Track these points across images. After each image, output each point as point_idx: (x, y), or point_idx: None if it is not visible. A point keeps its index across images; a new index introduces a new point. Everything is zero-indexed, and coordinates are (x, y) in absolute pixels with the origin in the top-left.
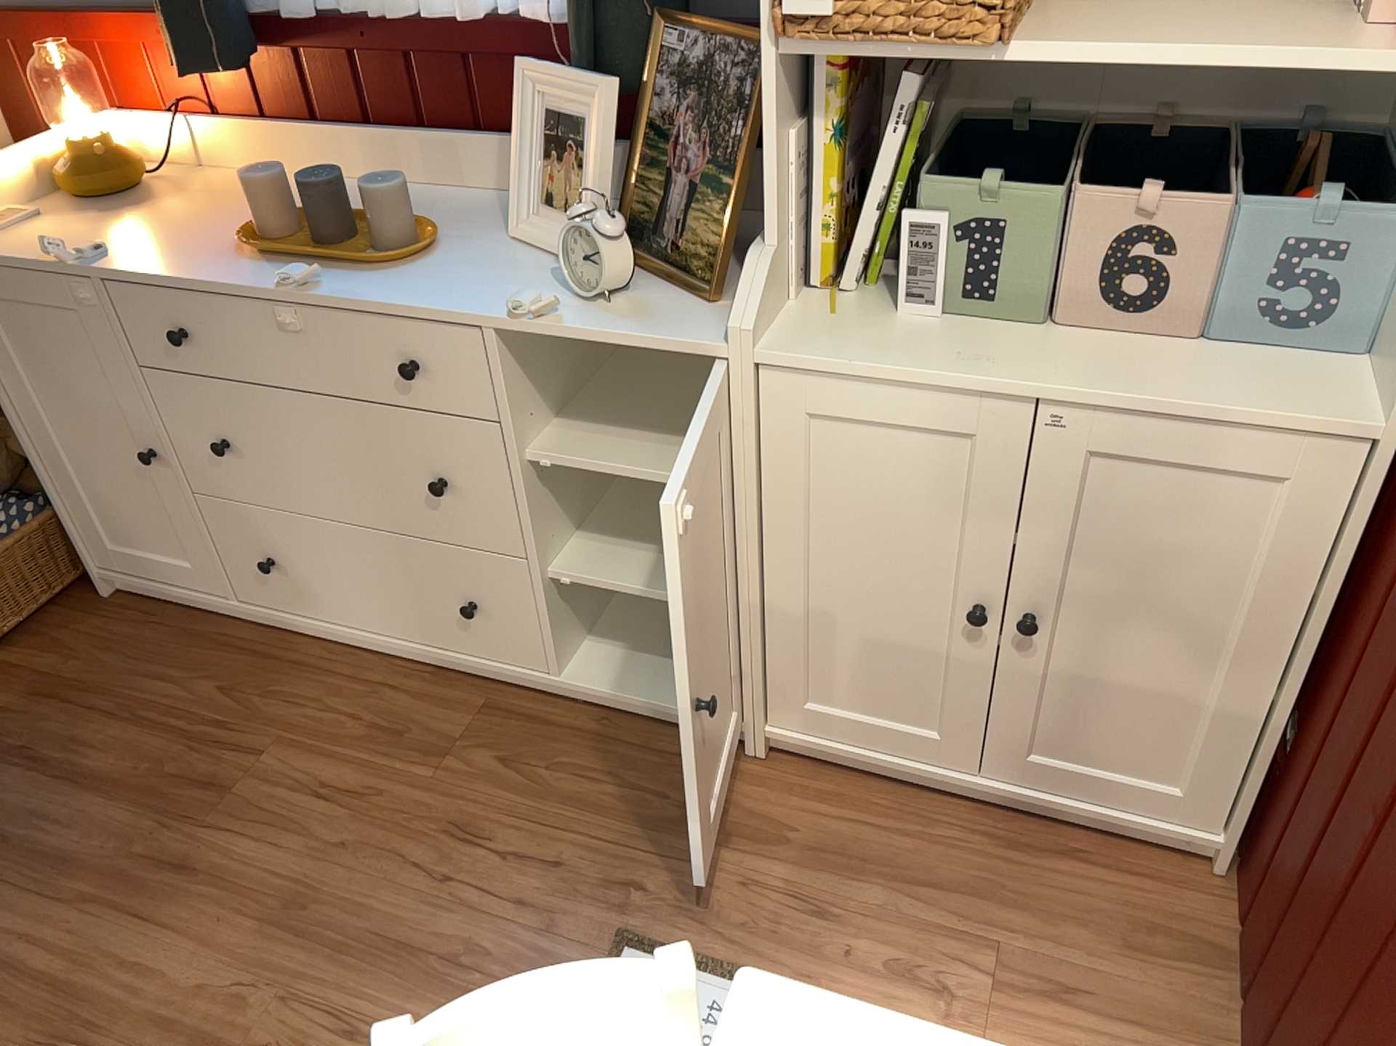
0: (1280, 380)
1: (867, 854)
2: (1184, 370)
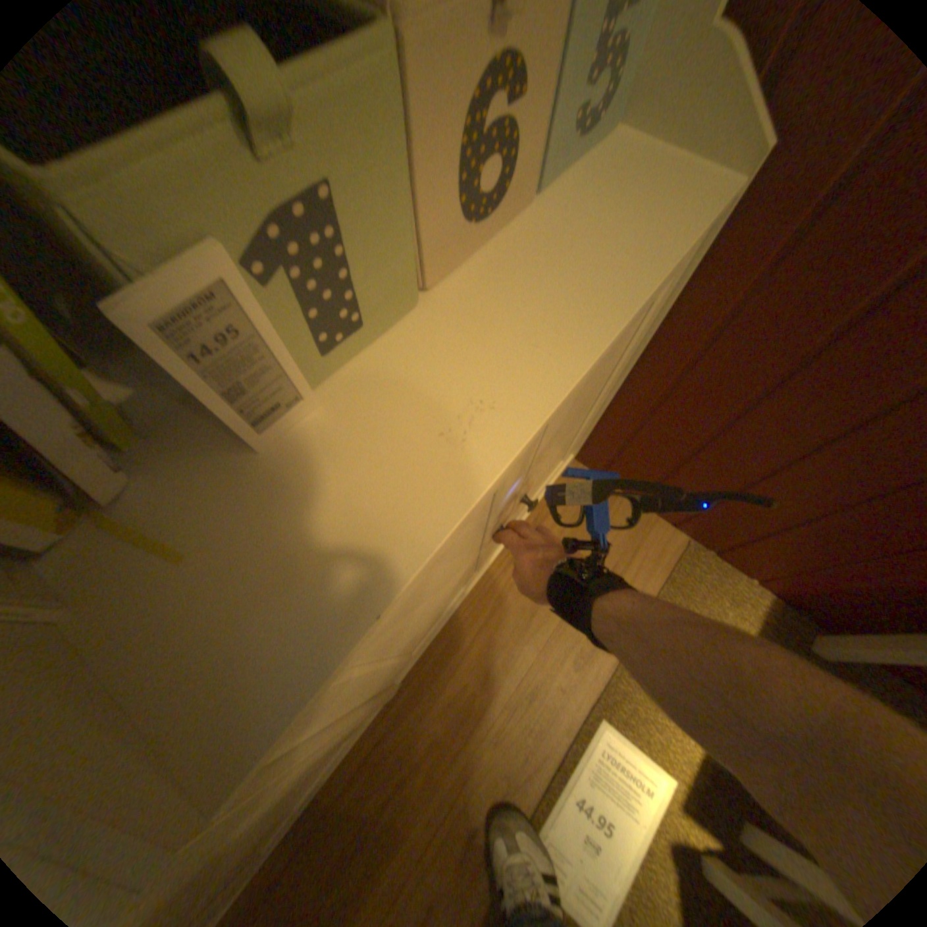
0: (638, 176)
1: (505, 645)
2: (591, 227)
